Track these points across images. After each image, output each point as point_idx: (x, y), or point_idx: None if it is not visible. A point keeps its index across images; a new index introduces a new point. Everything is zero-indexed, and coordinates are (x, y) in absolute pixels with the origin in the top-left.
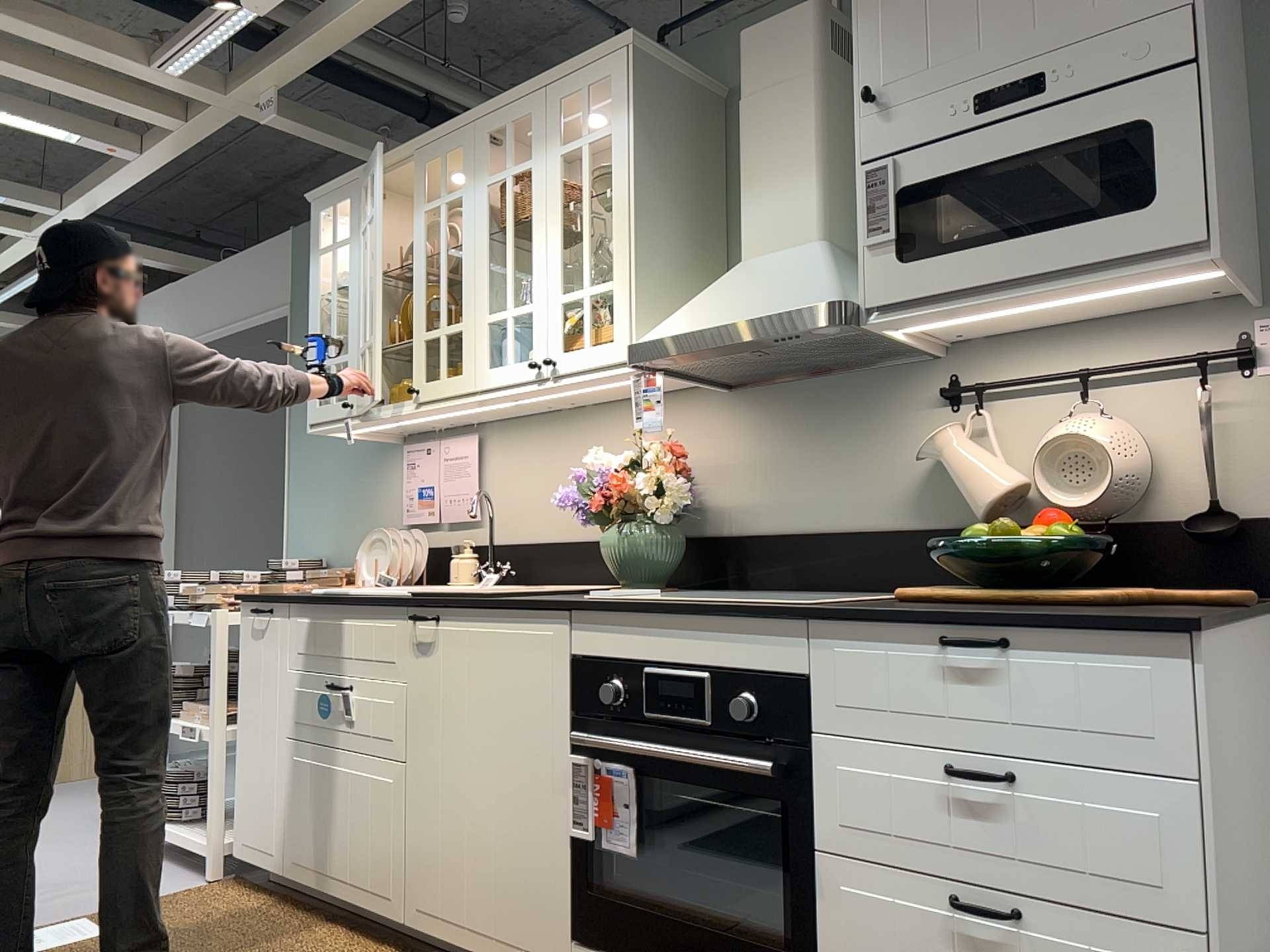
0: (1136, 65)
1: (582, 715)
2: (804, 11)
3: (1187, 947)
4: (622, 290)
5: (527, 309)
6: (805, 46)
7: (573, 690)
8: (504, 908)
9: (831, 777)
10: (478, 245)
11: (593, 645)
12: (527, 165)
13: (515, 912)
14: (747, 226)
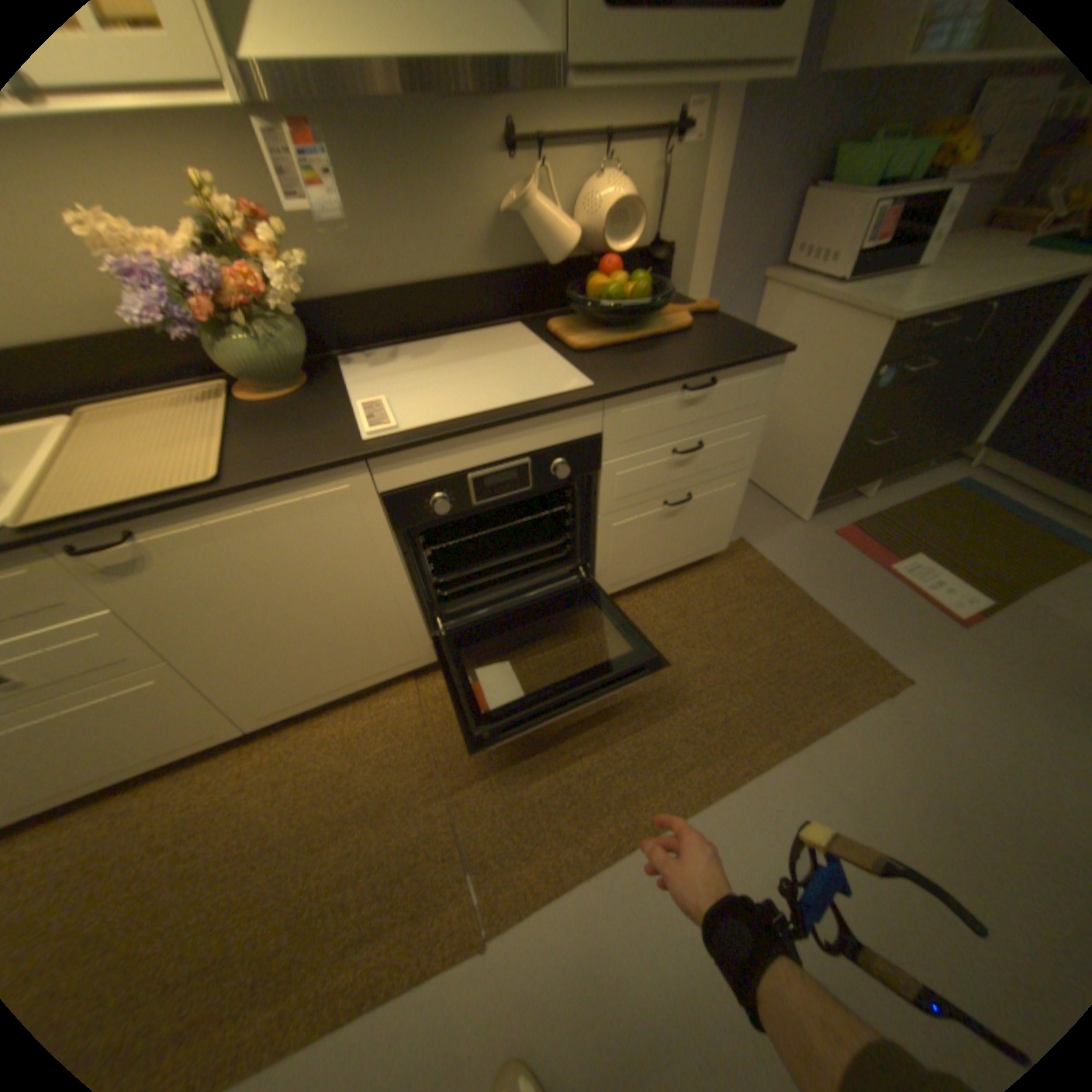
0: None
1: (406, 529)
2: None
3: (742, 475)
4: None
5: None
6: None
7: (387, 516)
8: (363, 663)
9: (611, 481)
10: None
11: (406, 477)
12: None
13: (374, 659)
14: None
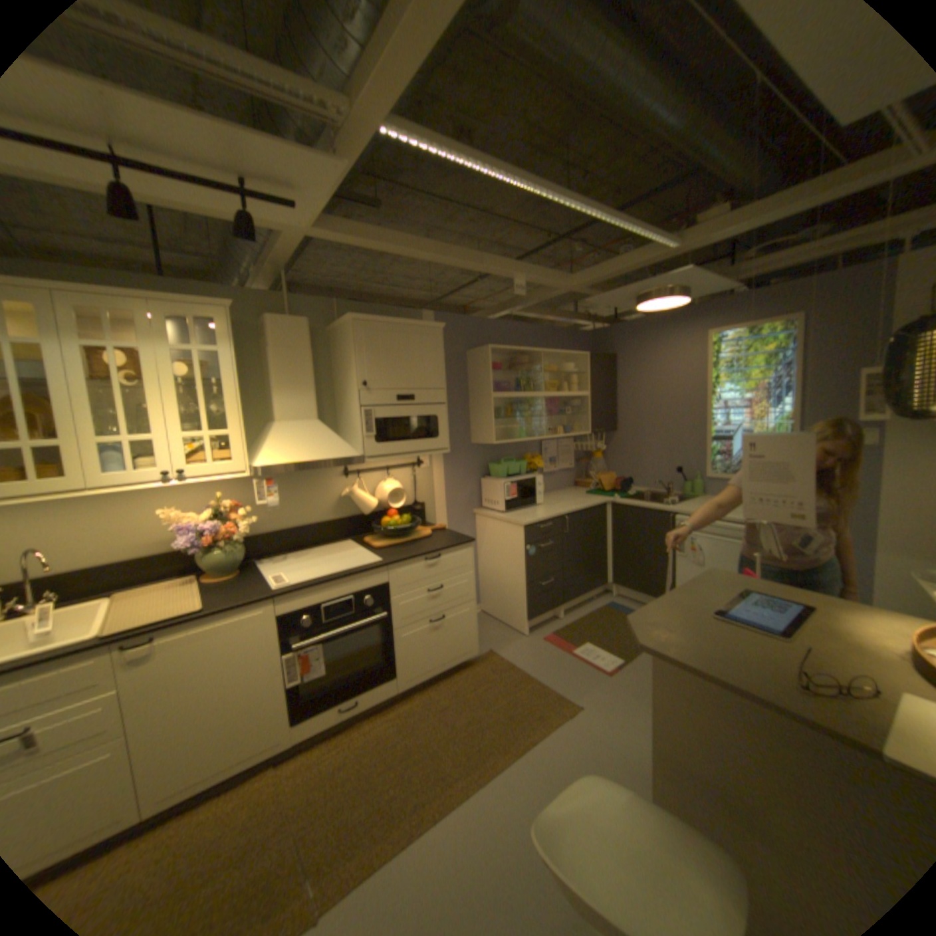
0: (436, 401)
1: (287, 637)
2: (305, 320)
3: (471, 604)
4: (239, 436)
5: (149, 438)
6: (306, 336)
7: (278, 630)
8: (242, 746)
9: (397, 608)
10: (76, 385)
11: (291, 606)
12: (135, 344)
13: (250, 742)
14: (281, 406)
